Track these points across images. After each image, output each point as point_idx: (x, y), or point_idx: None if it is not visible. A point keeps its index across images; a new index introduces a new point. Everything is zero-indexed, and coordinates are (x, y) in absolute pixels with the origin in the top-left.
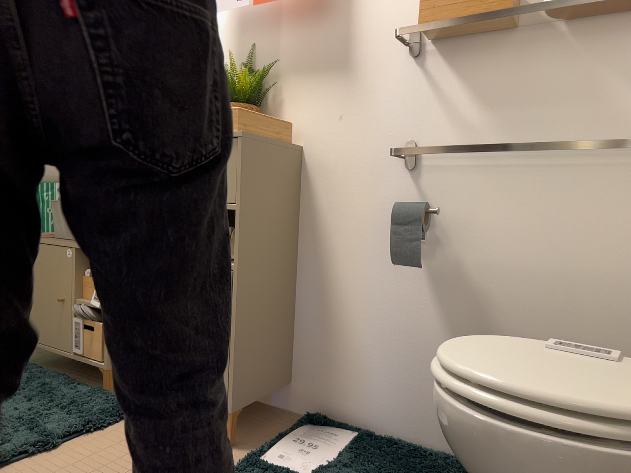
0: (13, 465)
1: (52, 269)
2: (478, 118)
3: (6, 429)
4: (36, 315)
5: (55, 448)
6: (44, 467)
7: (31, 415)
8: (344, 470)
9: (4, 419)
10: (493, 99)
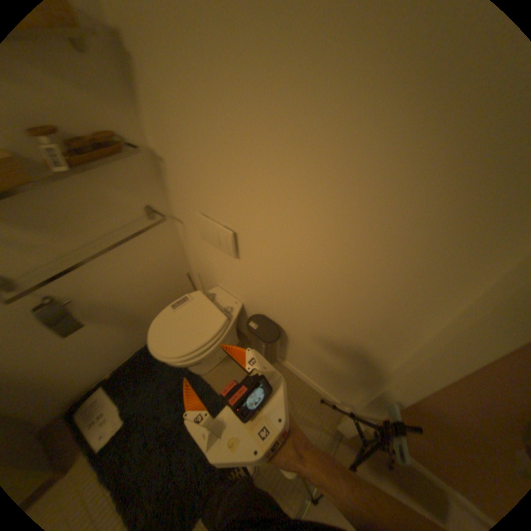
0: None
1: None
2: (38, 240)
3: None
4: None
5: None
6: None
7: None
8: (126, 405)
9: None
10: (39, 225)
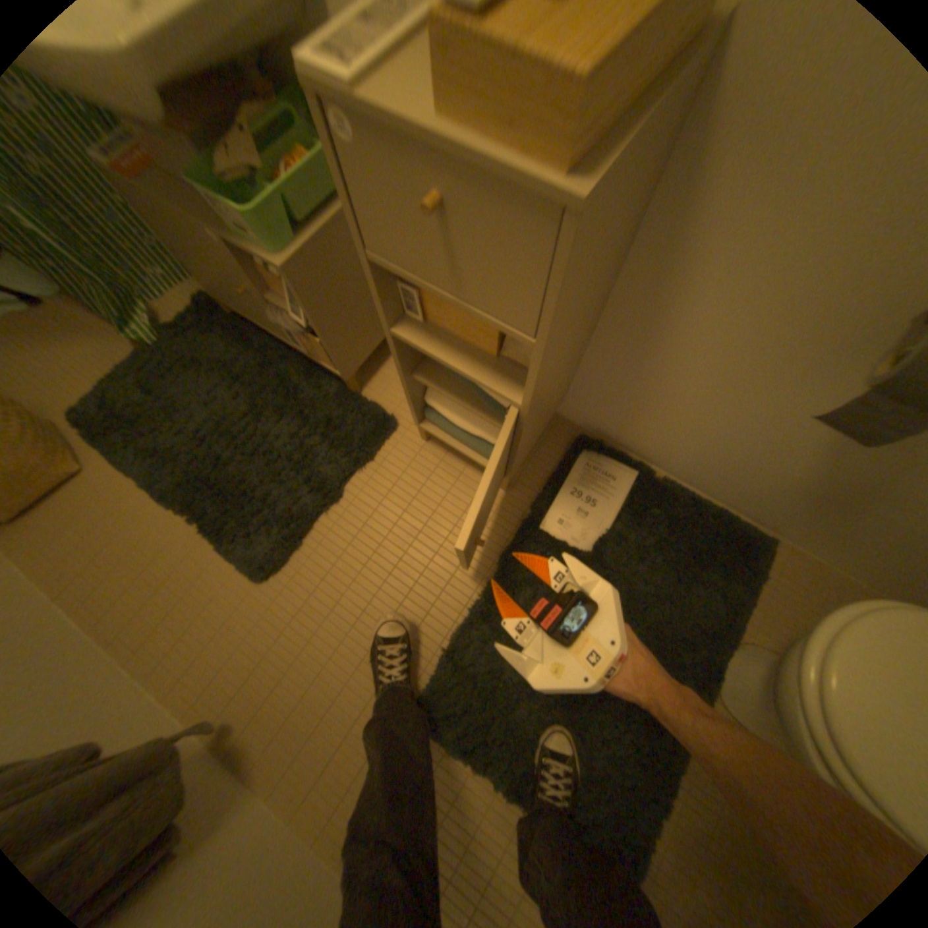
0: (318, 527)
1: (203, 246)
2: None
3: (288, 479)
4: (221, 289)
5: (343, 499)
6: (345, 528)
7: (299, 450)
8: (626, 546)
9: (278, 461)
10: None
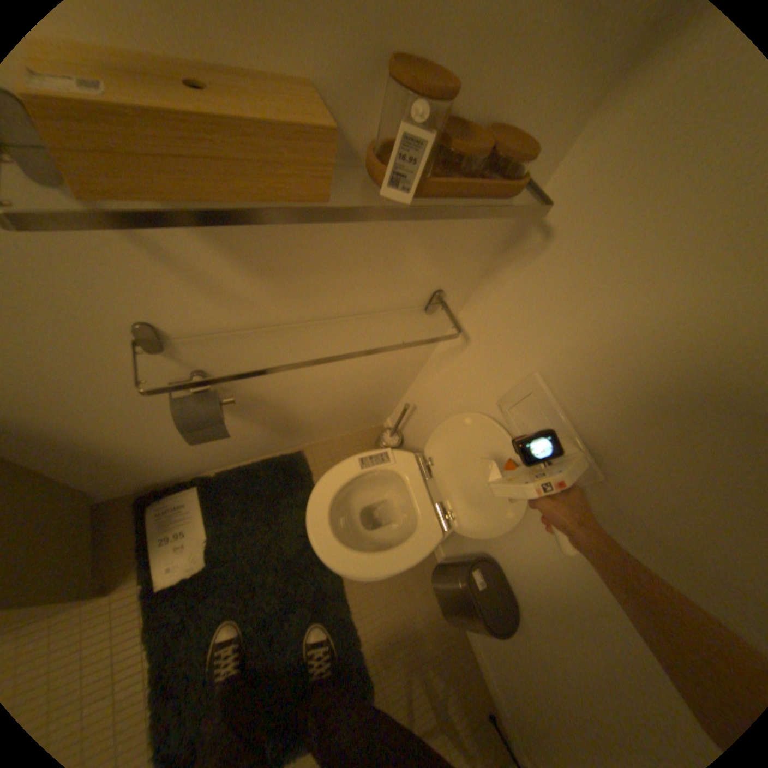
0: None
1: None
2: (250, 285)
3: None
4: None
5: None
6: None
7: None
8: (222, 540)
9: None
10: (270, 262)
